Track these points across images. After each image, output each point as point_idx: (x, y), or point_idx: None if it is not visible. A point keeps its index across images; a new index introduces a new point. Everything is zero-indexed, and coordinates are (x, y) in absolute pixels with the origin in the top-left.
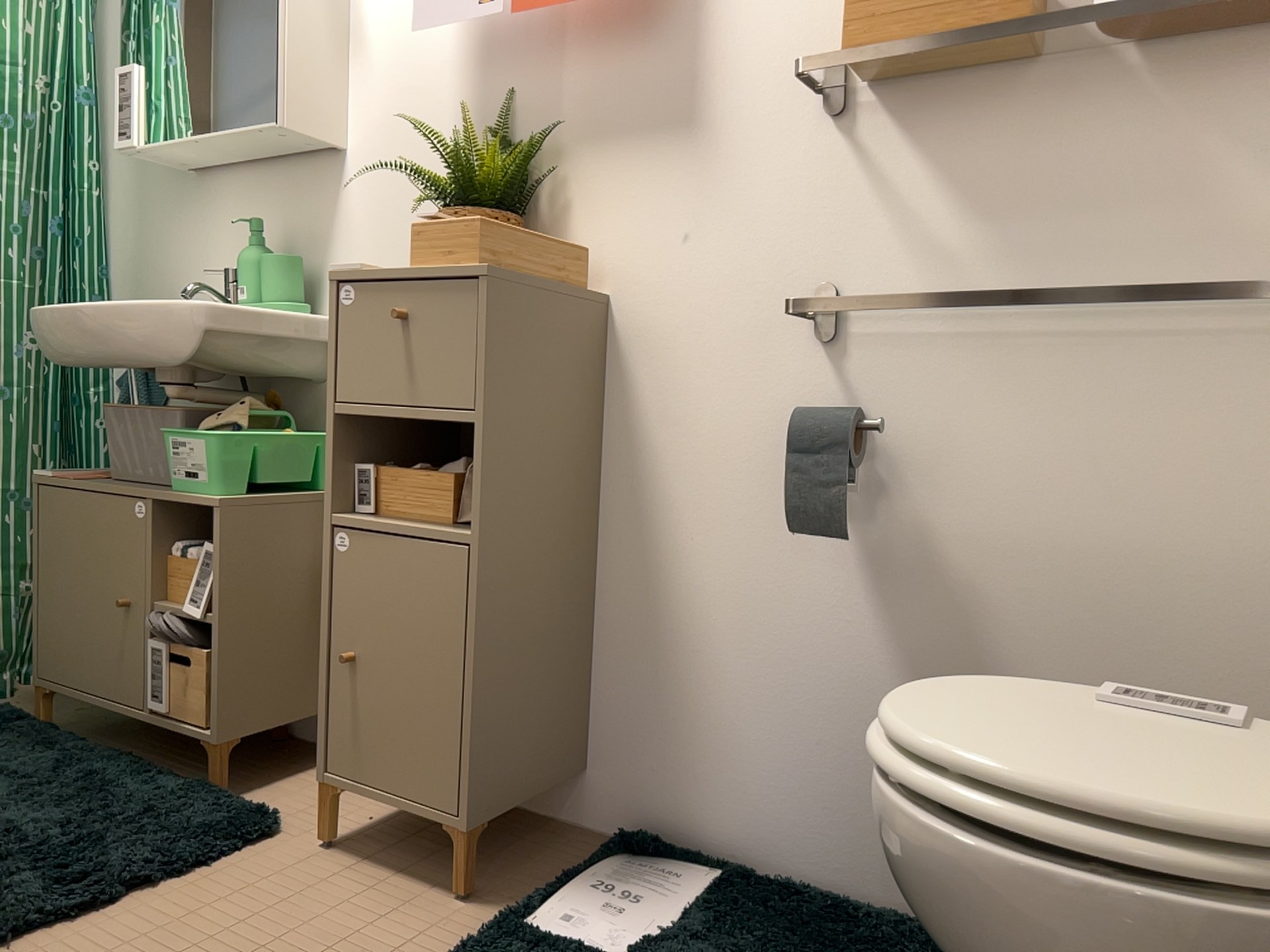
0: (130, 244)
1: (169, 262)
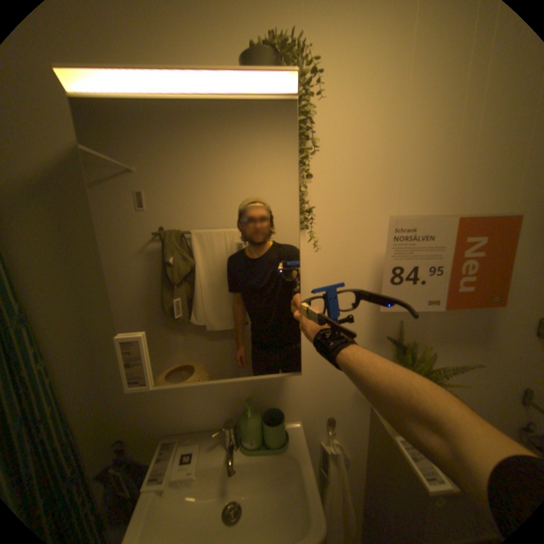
0: (86, 401)
1: (134, 408)
